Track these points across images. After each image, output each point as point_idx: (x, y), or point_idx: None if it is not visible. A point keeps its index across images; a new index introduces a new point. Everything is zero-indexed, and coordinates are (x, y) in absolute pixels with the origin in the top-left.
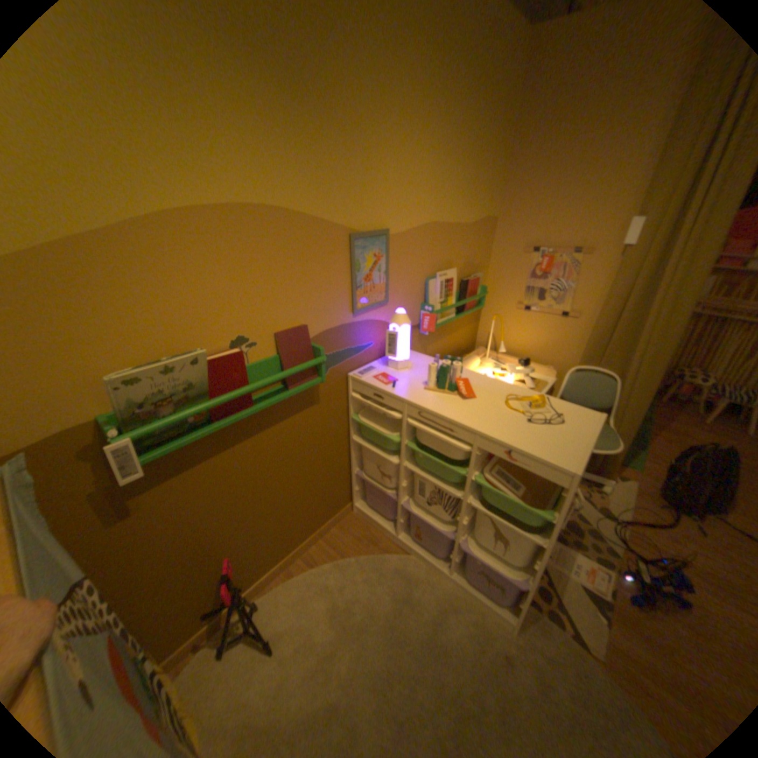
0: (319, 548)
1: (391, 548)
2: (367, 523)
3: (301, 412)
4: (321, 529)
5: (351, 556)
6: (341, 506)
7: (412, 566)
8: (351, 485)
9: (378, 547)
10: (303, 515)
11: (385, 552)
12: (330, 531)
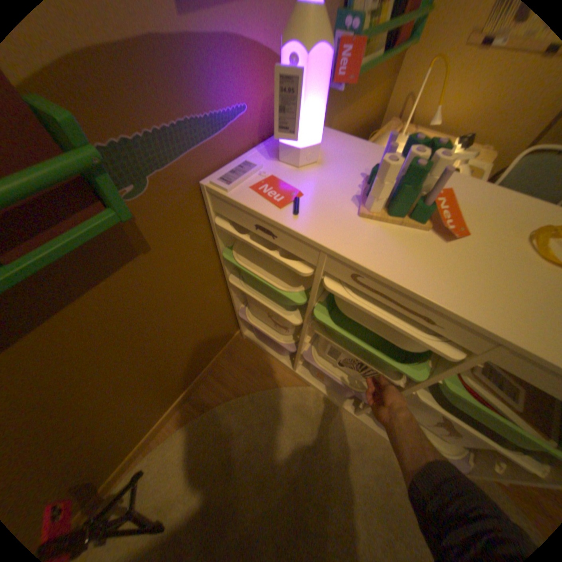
0: (208, 385)
1: (287, 377)
2: (259, 350)
3: (106, 277)
4: (207, 367)
5: (244, 392)
6: (227, 338)
7: (311, 399)
8: (236, 318)
9: (273, 377)
10: (178, 373)
11: (280, 384)
12: (218, 363)
